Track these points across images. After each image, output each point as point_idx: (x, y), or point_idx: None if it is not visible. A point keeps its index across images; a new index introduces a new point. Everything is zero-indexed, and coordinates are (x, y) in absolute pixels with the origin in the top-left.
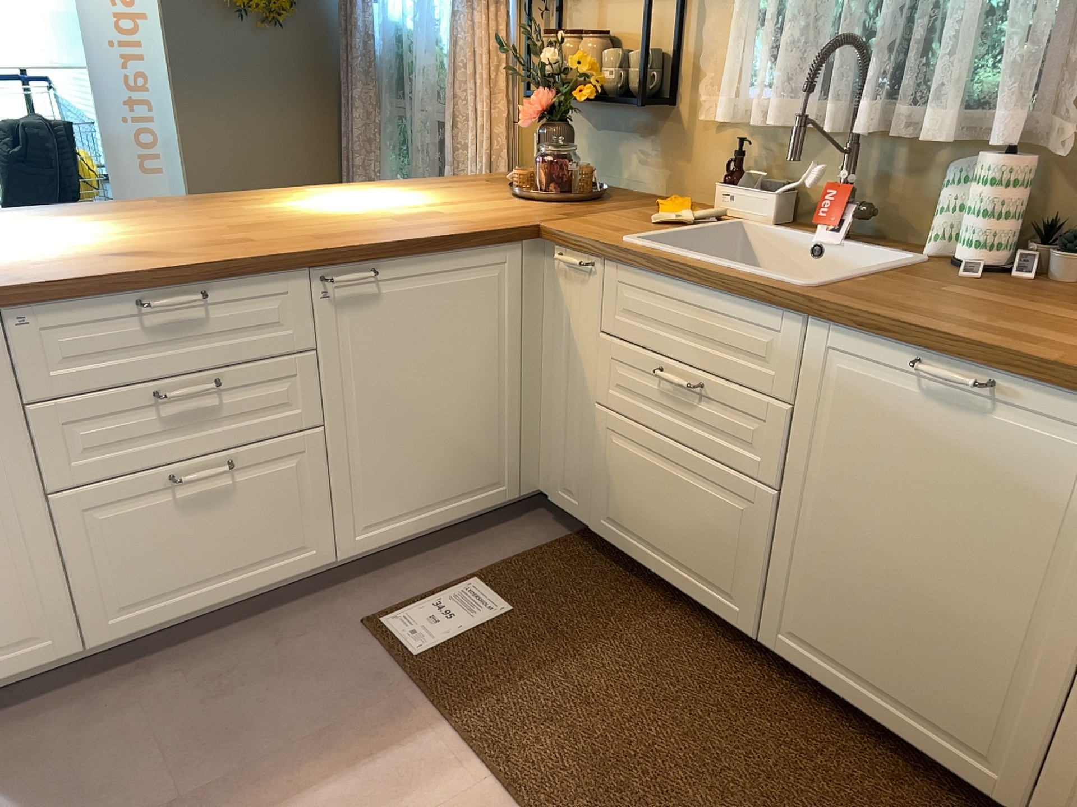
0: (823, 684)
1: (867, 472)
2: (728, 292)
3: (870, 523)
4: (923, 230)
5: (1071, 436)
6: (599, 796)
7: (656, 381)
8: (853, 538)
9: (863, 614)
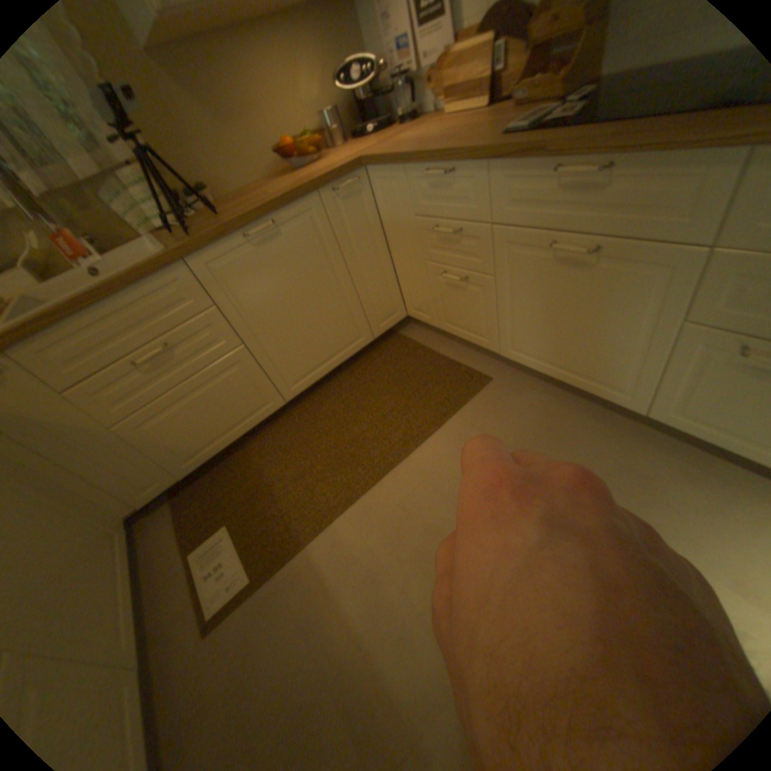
0: (314, 382)
1: (264, 296)
2: (128, 287)
3: (280, 313)
4: (120, 232)
5: (302, 217)
6: (355, 464)
7: (136, 373)
8: (281, 325)
9: (304, 343)
